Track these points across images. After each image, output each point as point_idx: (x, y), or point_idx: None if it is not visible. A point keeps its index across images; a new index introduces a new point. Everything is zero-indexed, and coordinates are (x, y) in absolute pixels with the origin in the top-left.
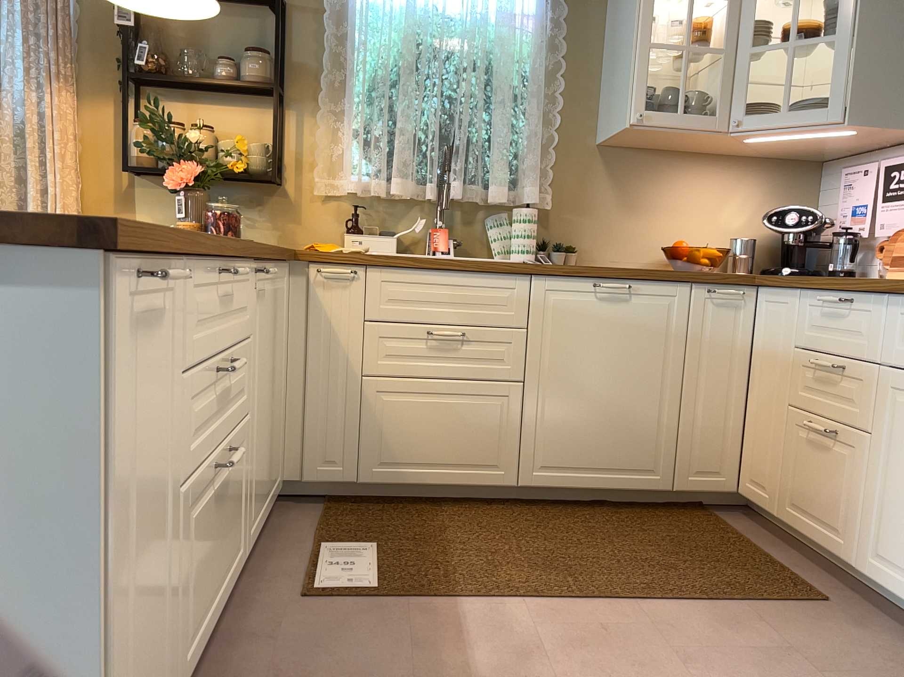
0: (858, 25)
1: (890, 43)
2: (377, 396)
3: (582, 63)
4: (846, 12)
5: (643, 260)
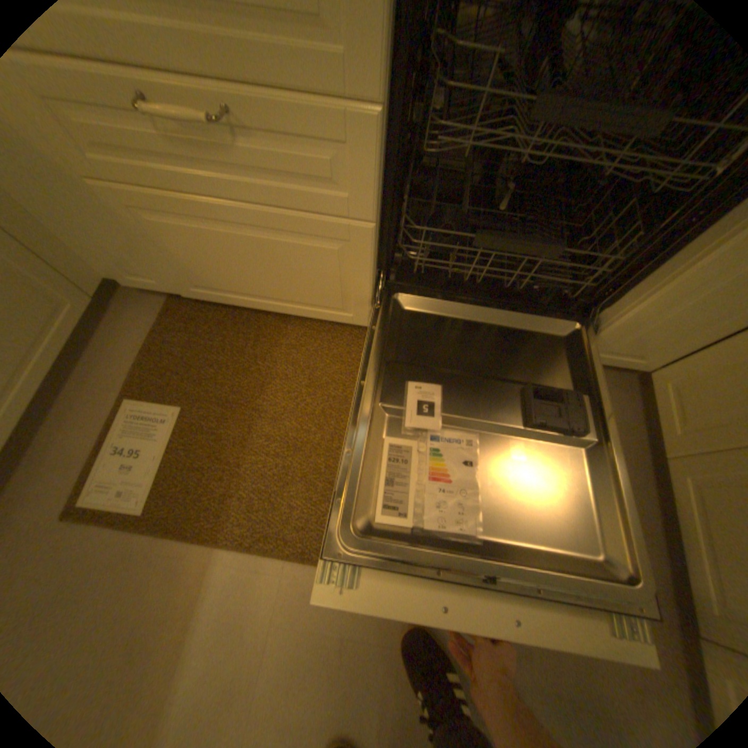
0: None
1: None
2: (132, 211)
3: None
4: None
5: None
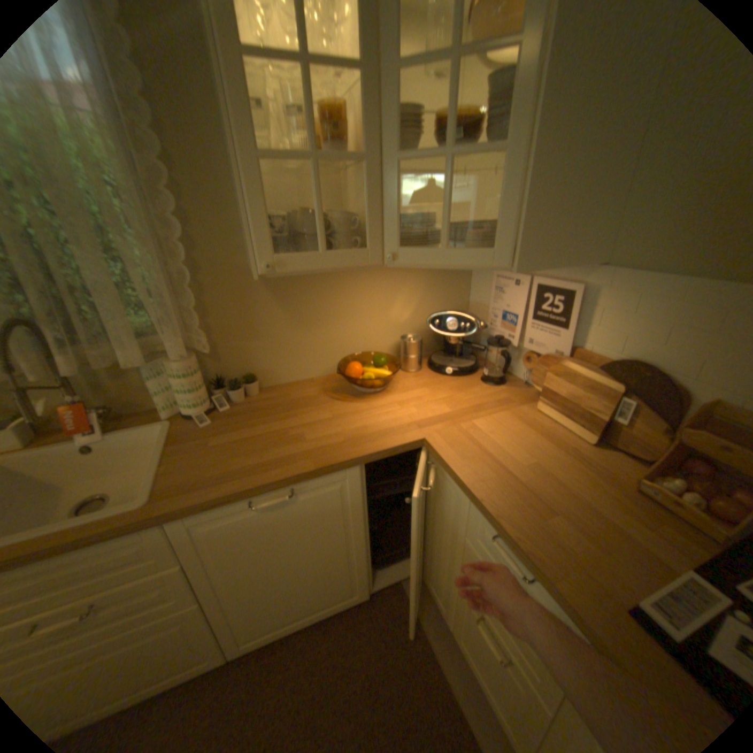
0: (539, 127)
1: (574, 153)
2: None
3: (201, 161)
4: (525, 104)
5: (326, 368)
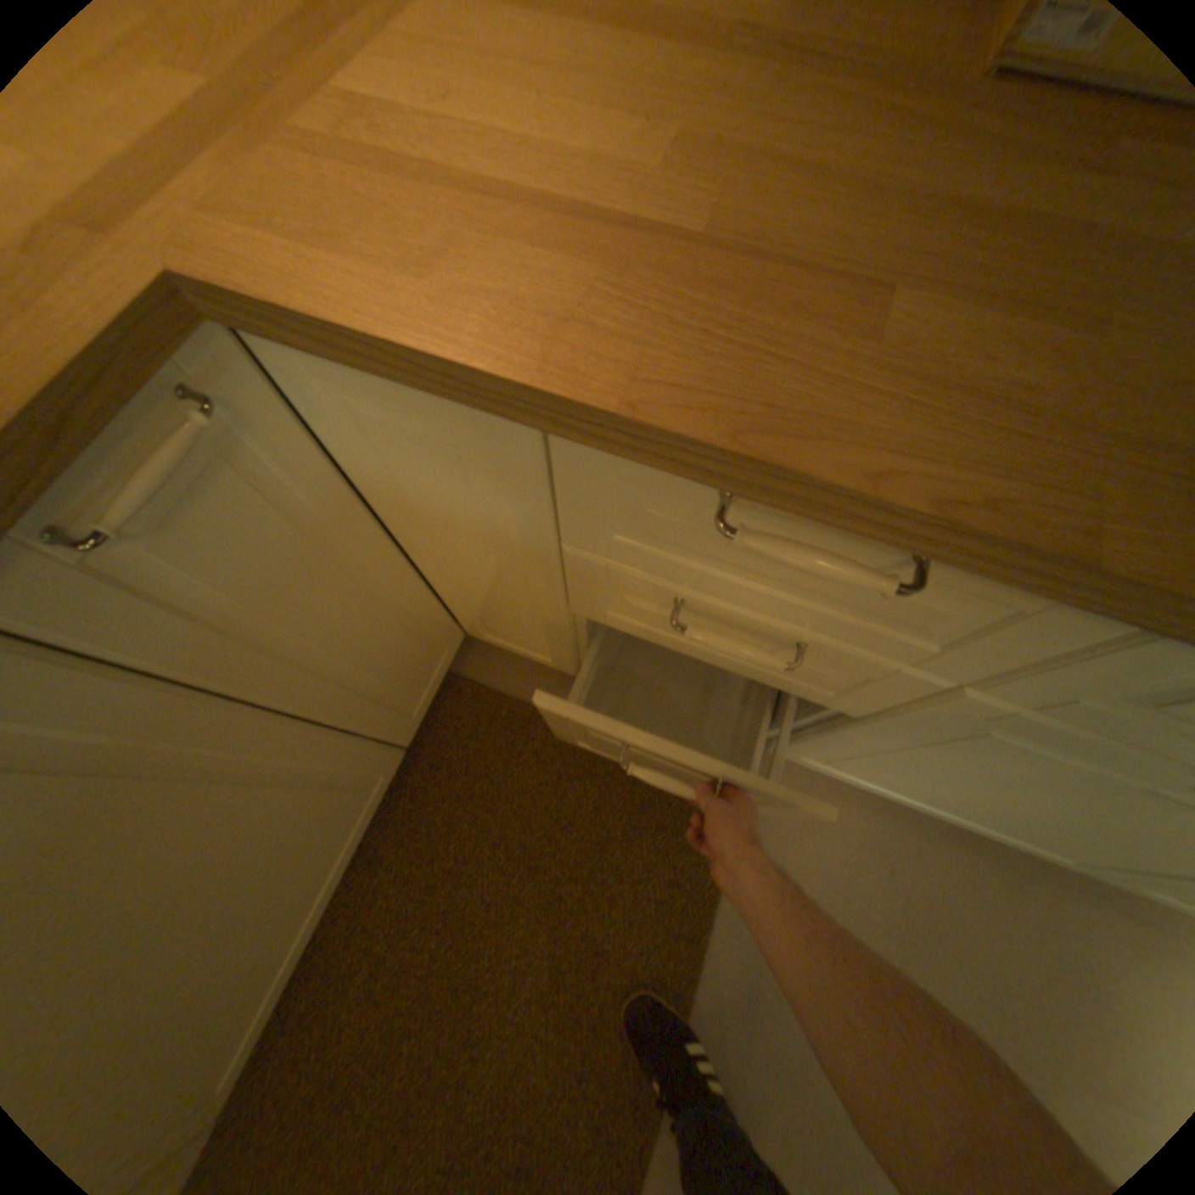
0: None
1: None
2: None
3: None
4: None
5: None
